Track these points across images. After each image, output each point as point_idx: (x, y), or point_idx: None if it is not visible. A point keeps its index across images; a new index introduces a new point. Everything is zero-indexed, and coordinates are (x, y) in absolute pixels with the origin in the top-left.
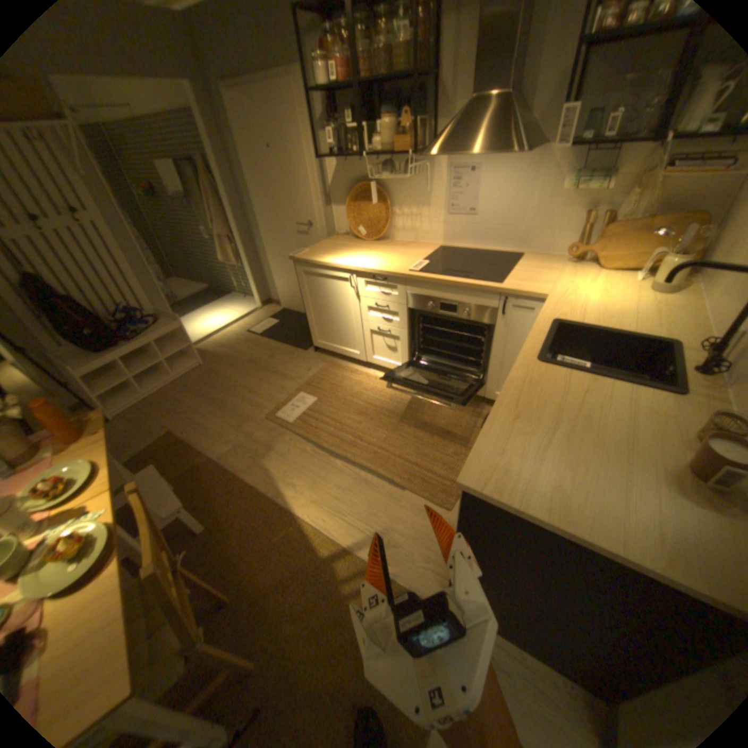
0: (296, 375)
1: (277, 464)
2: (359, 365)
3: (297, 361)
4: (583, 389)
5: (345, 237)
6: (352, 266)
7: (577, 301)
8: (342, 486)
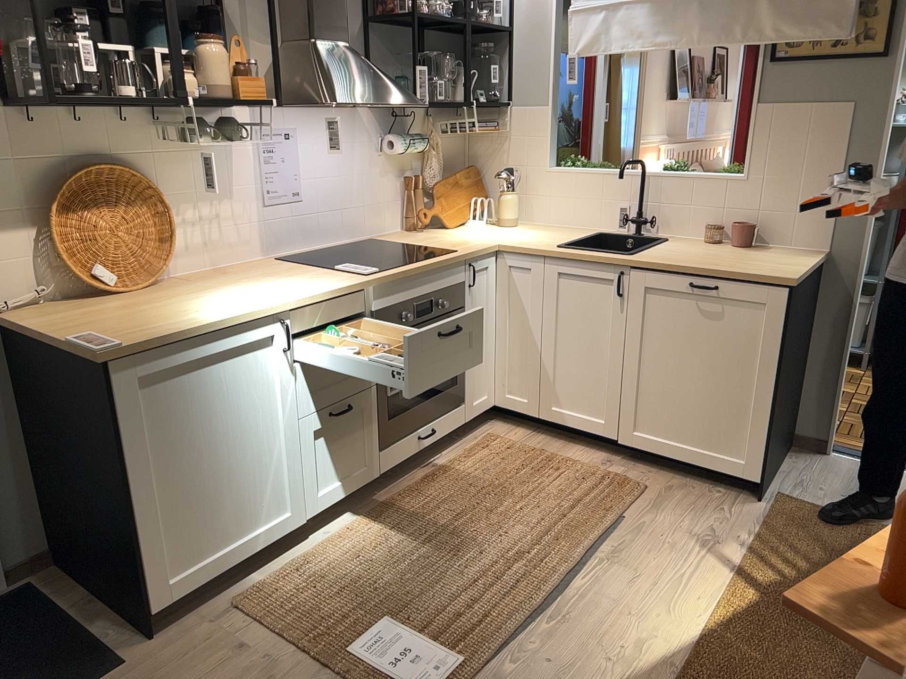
0: (250, 677)
1: (590, 677)
2: (281, 554)
3: None
4: (667, 252)
5: (49, 306)
6: (286, 302)
7: (518, 240)
8: (628, 578)
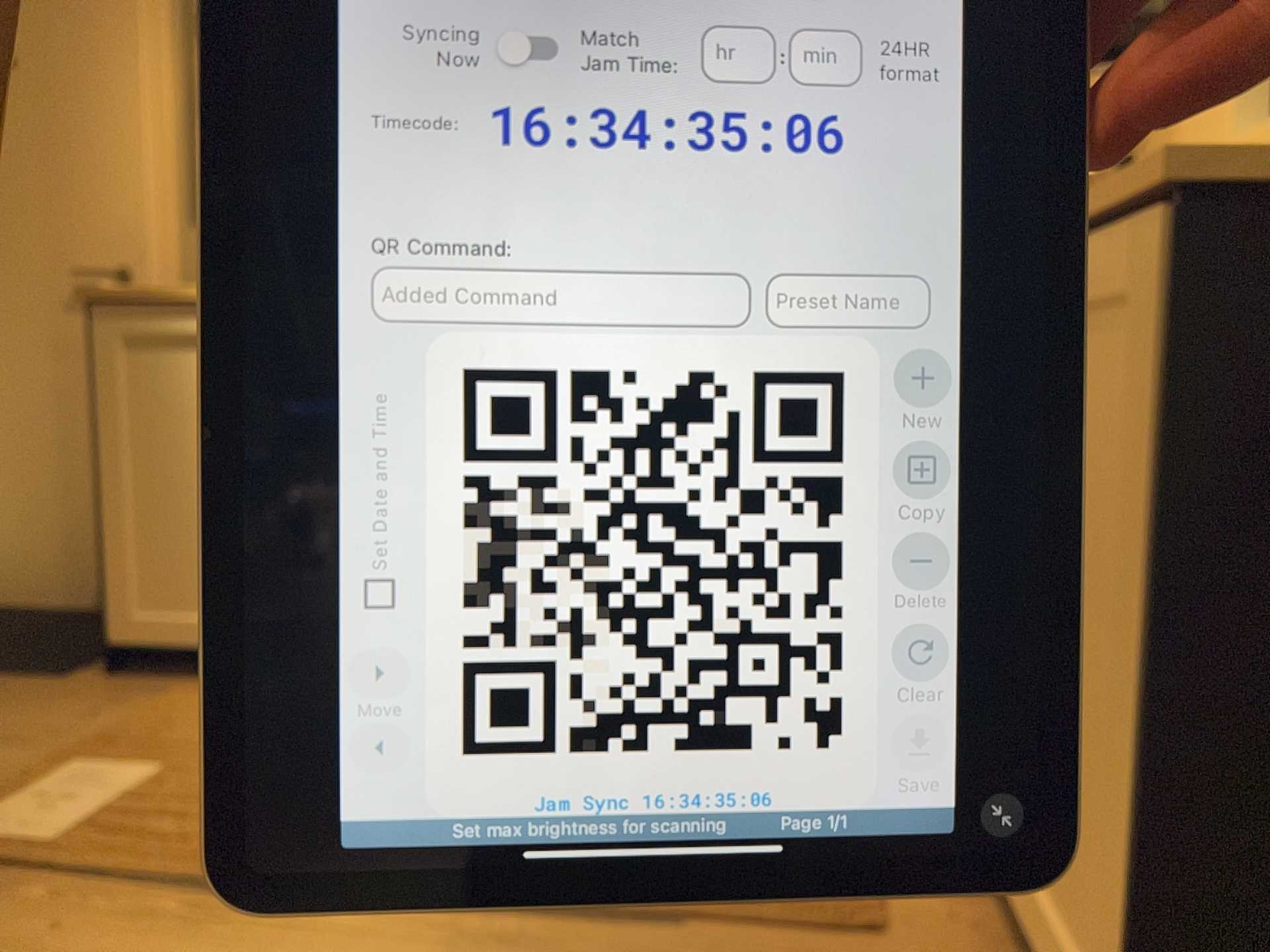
0: (26, 736)
1: None
2: None
3: (19, 704)
4: None
5: None
6: None
7: None
8: None
